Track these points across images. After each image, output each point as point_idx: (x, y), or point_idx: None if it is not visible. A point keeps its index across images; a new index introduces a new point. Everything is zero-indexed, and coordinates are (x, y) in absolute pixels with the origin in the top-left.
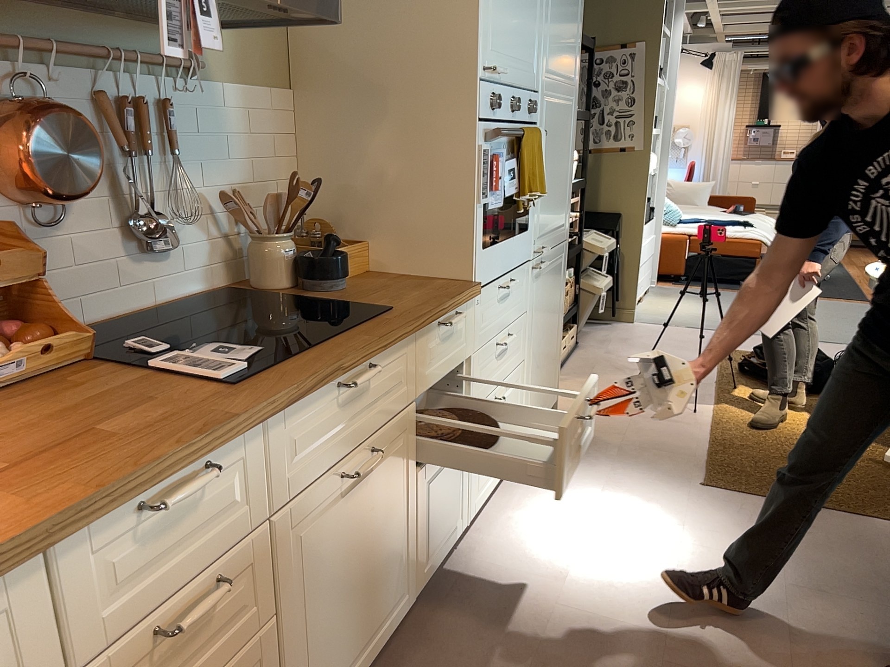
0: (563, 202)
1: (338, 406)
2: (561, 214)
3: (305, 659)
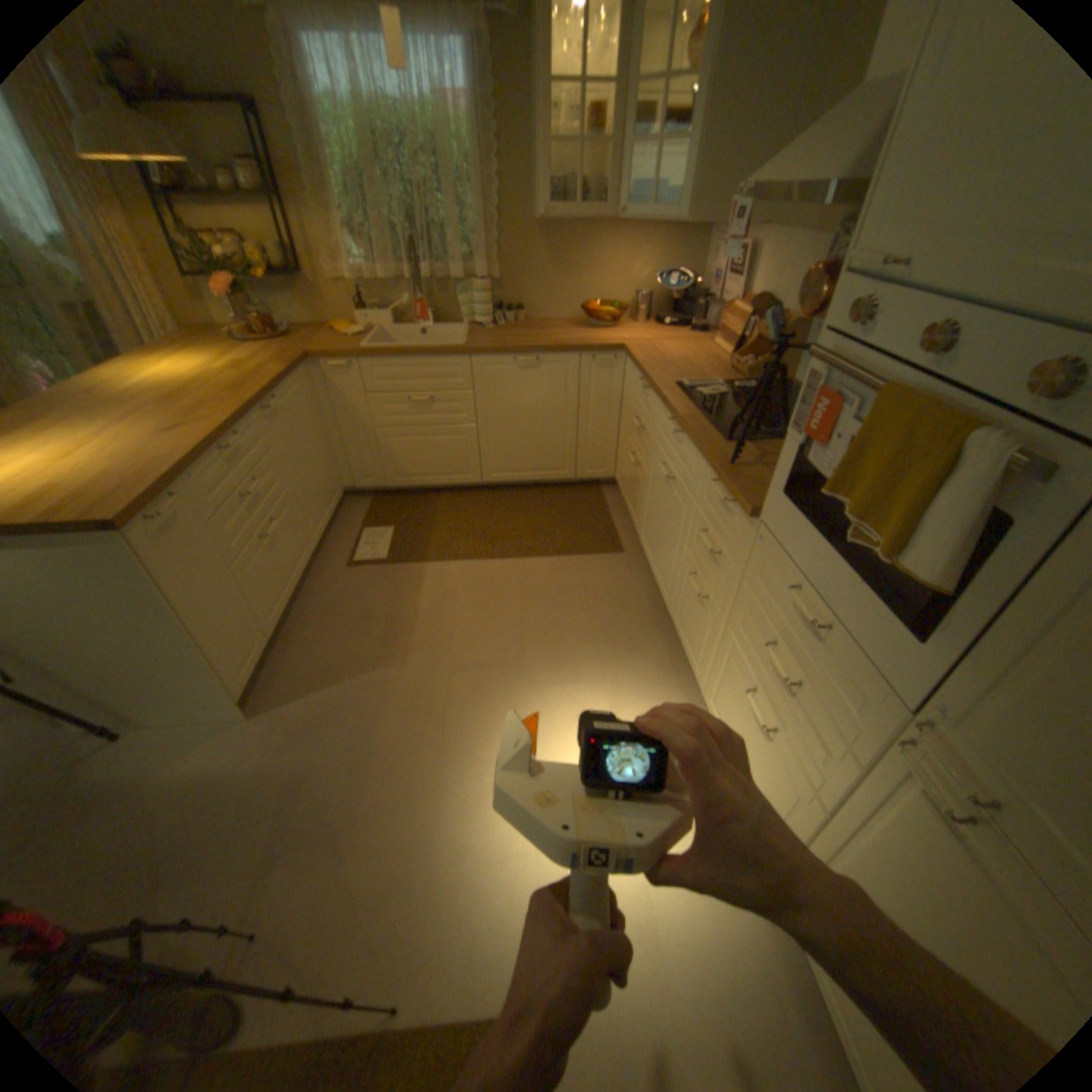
0: None
1: (672, 432)
2: None
3: (646, 512)
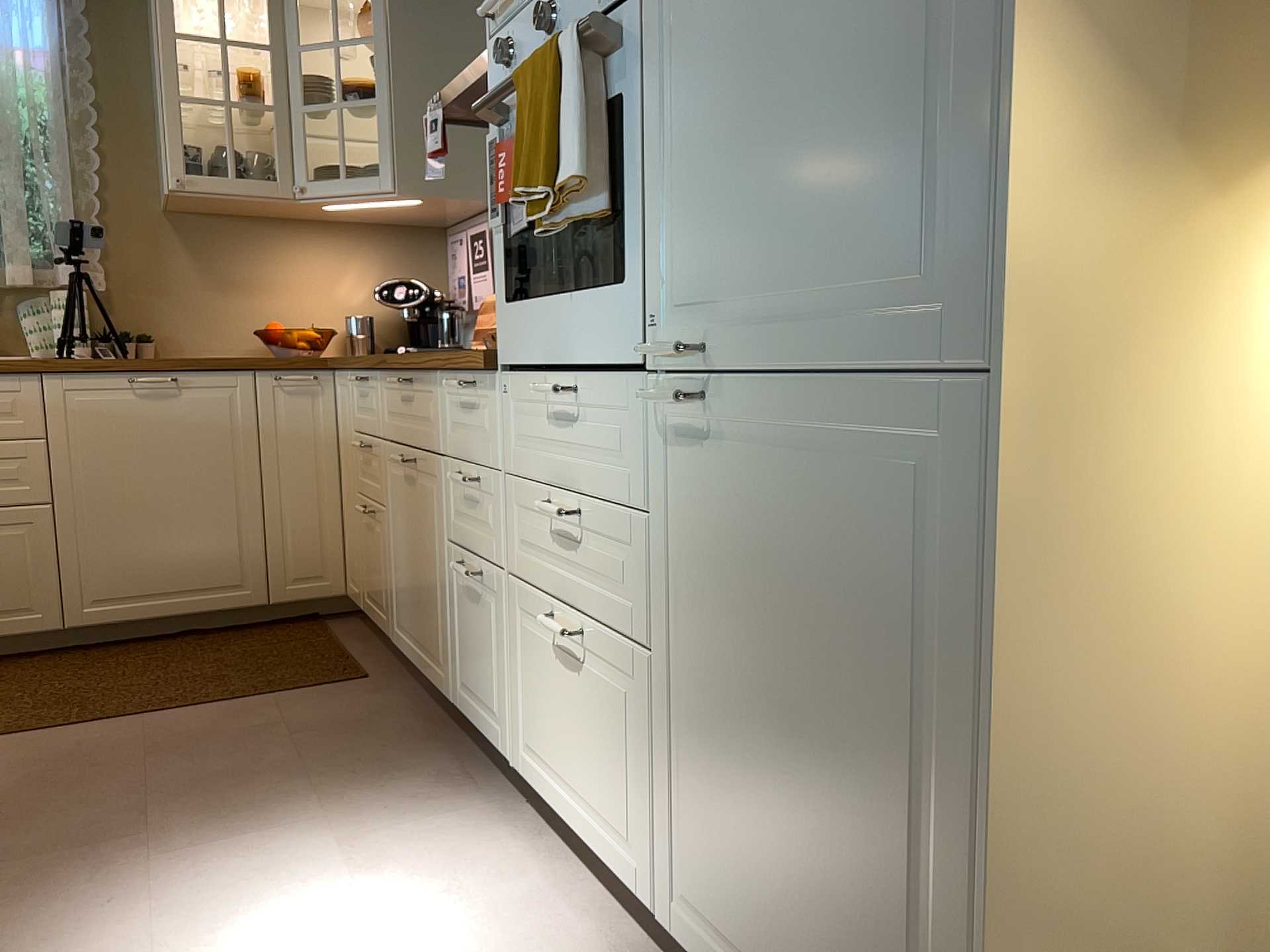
0: (895, 175)
1: (401, 397)
2: (875, 236)
3: (395, 572)
